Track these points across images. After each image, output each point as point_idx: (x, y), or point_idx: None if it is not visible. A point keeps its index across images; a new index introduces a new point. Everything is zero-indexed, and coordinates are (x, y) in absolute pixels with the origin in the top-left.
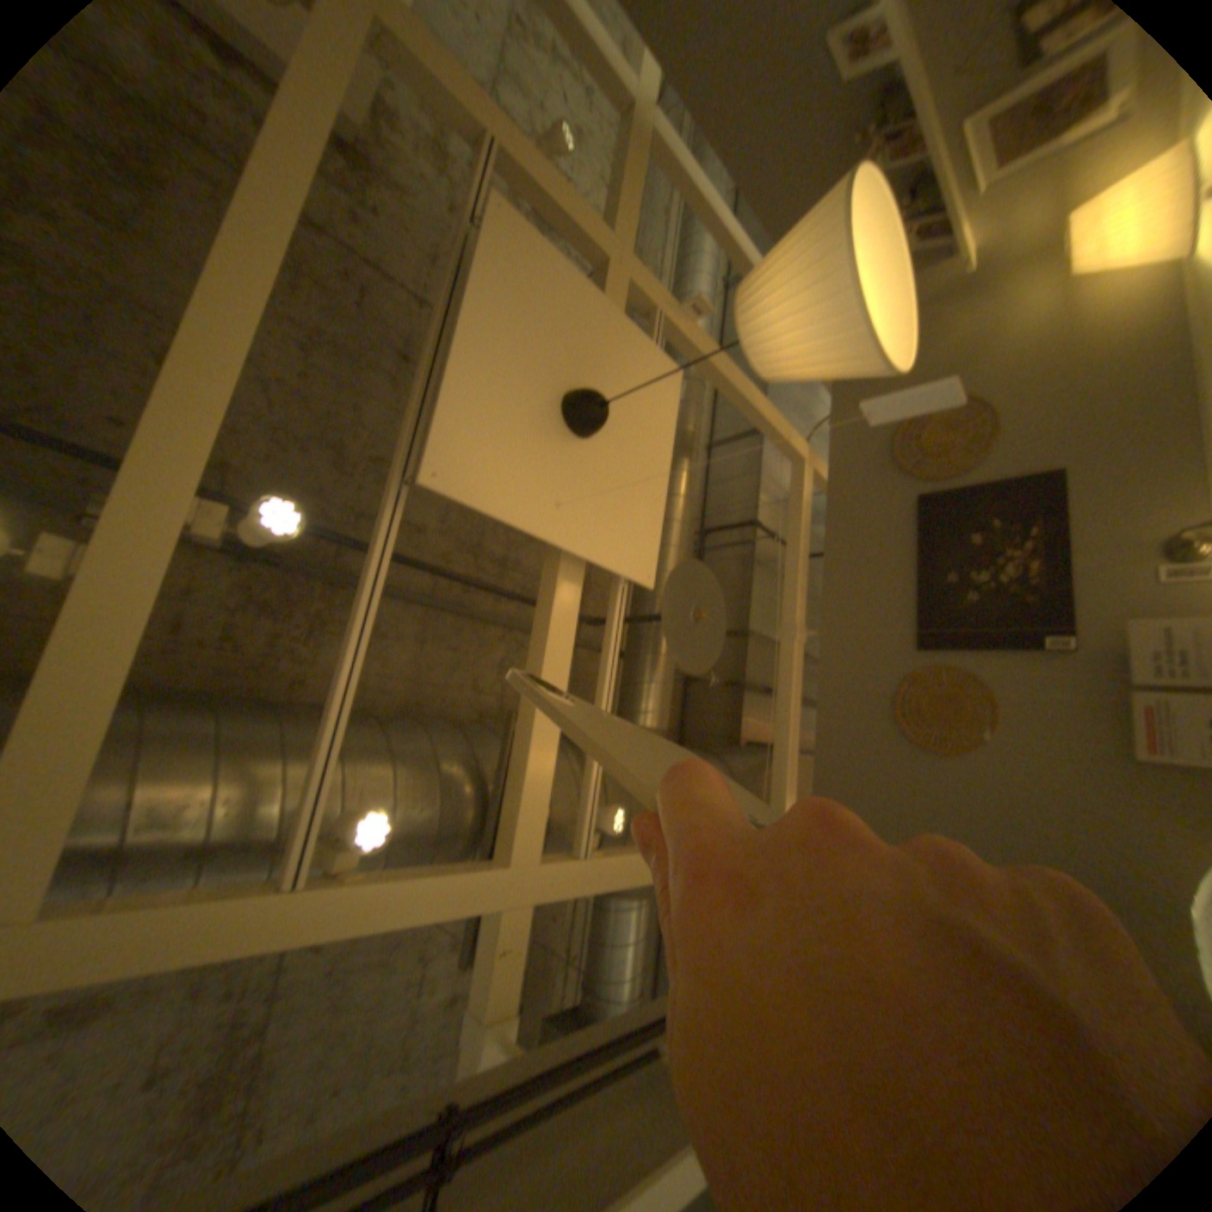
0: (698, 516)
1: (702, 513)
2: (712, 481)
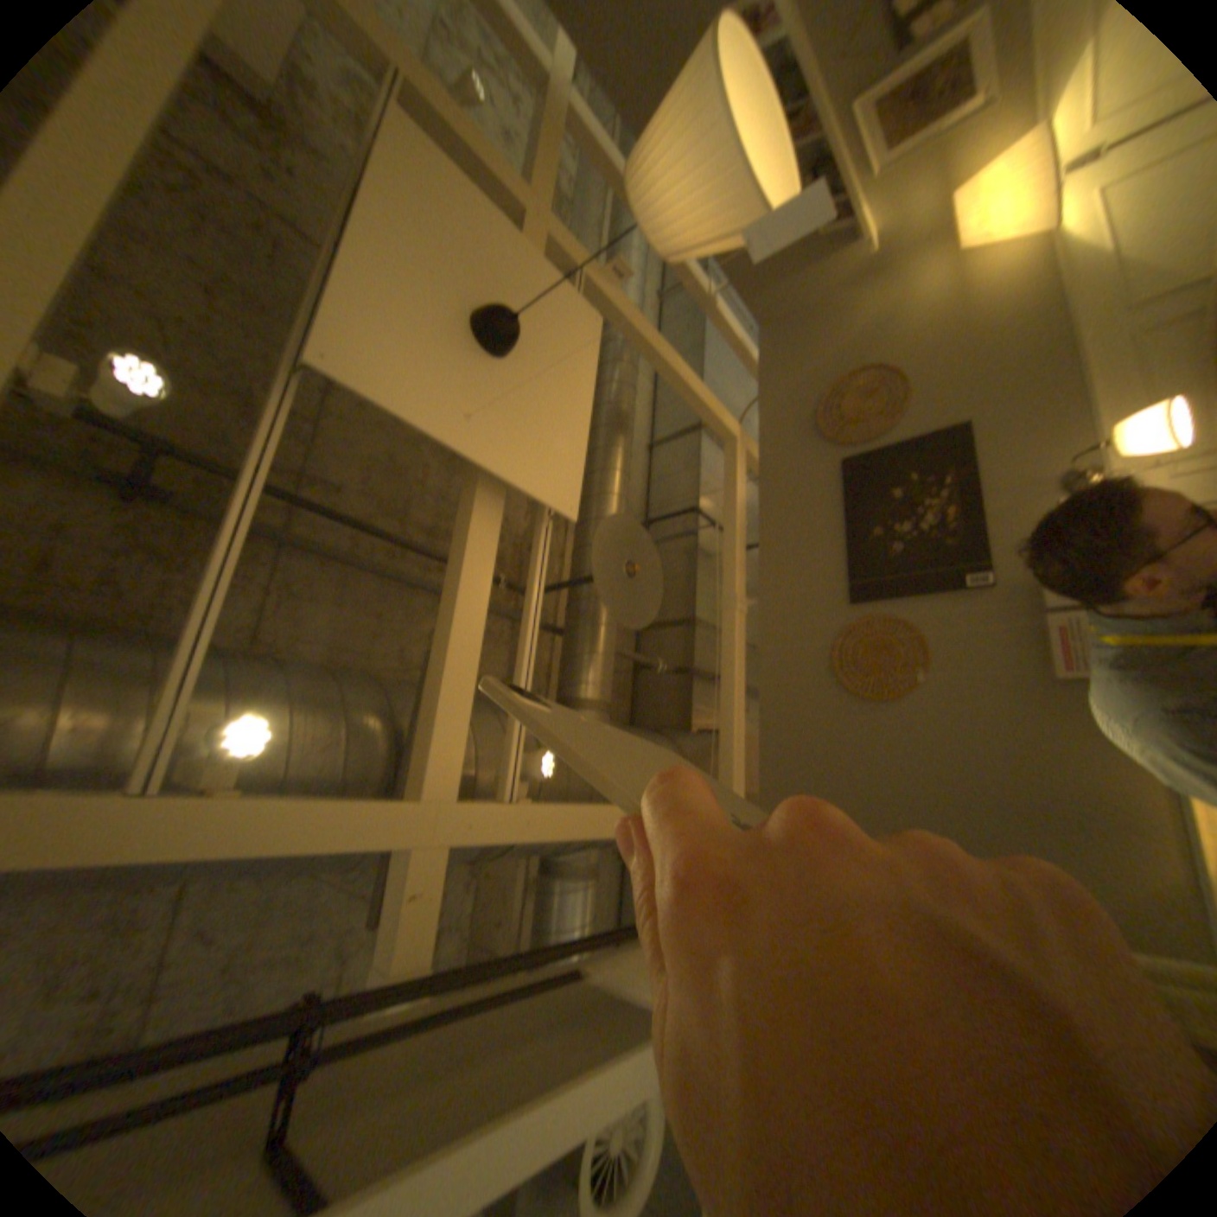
0: (642, 512)
1: (646, 510)
2: (654, 479)
